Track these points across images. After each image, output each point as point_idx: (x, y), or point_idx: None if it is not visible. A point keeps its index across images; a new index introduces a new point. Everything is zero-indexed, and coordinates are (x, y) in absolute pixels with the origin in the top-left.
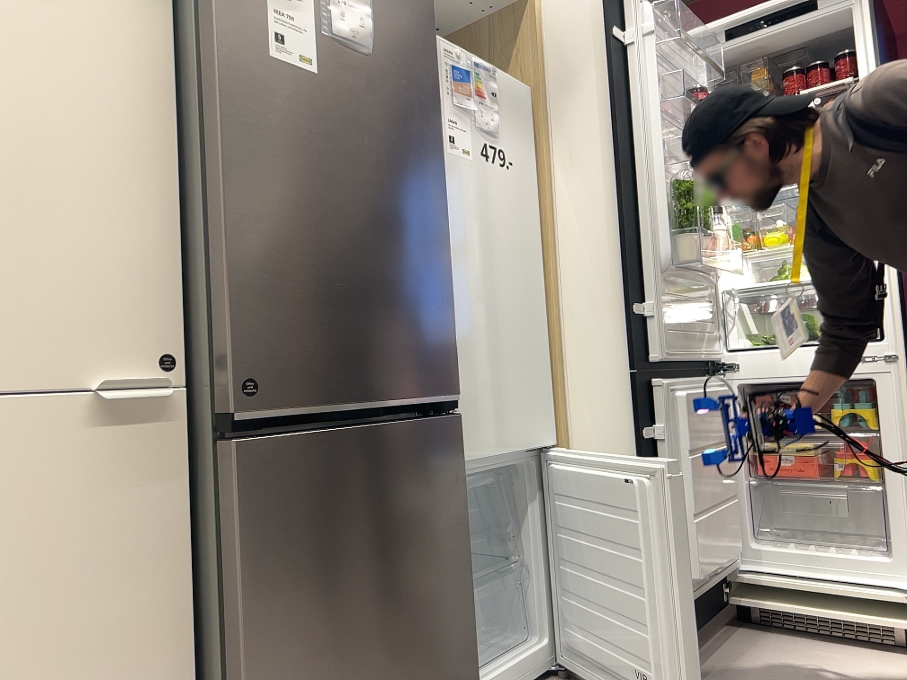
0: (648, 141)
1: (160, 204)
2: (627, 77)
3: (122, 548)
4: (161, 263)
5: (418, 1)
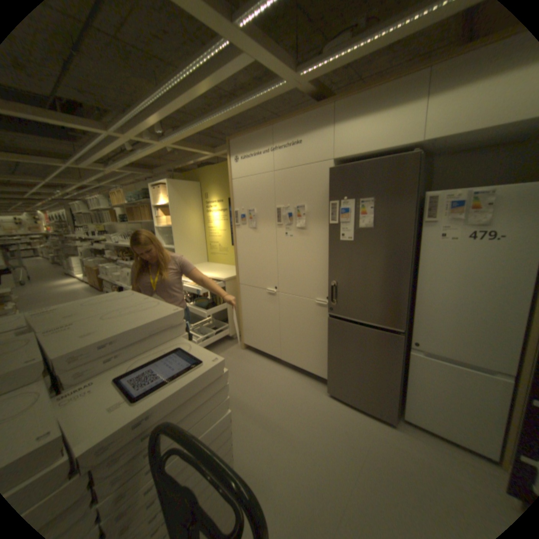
0: None
1: (328, 269)
2: None
3: (320, 325)
4: (328, 280)
5: (405, 198)
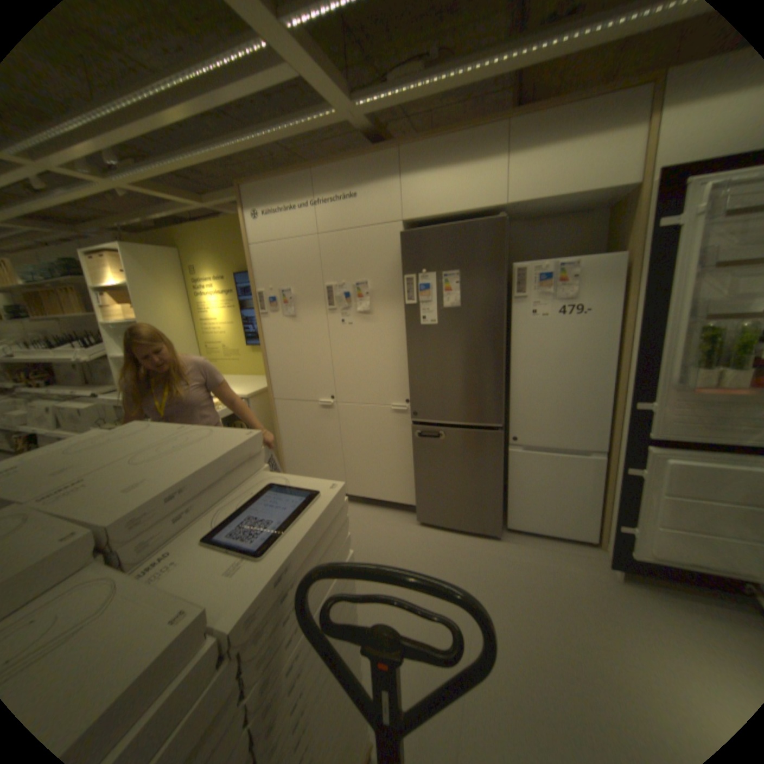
0: (679, 301)
1: (405, 364)
2: (674, 252)
3: (399, 437)
4: (406, 378)
5: (494, 270)
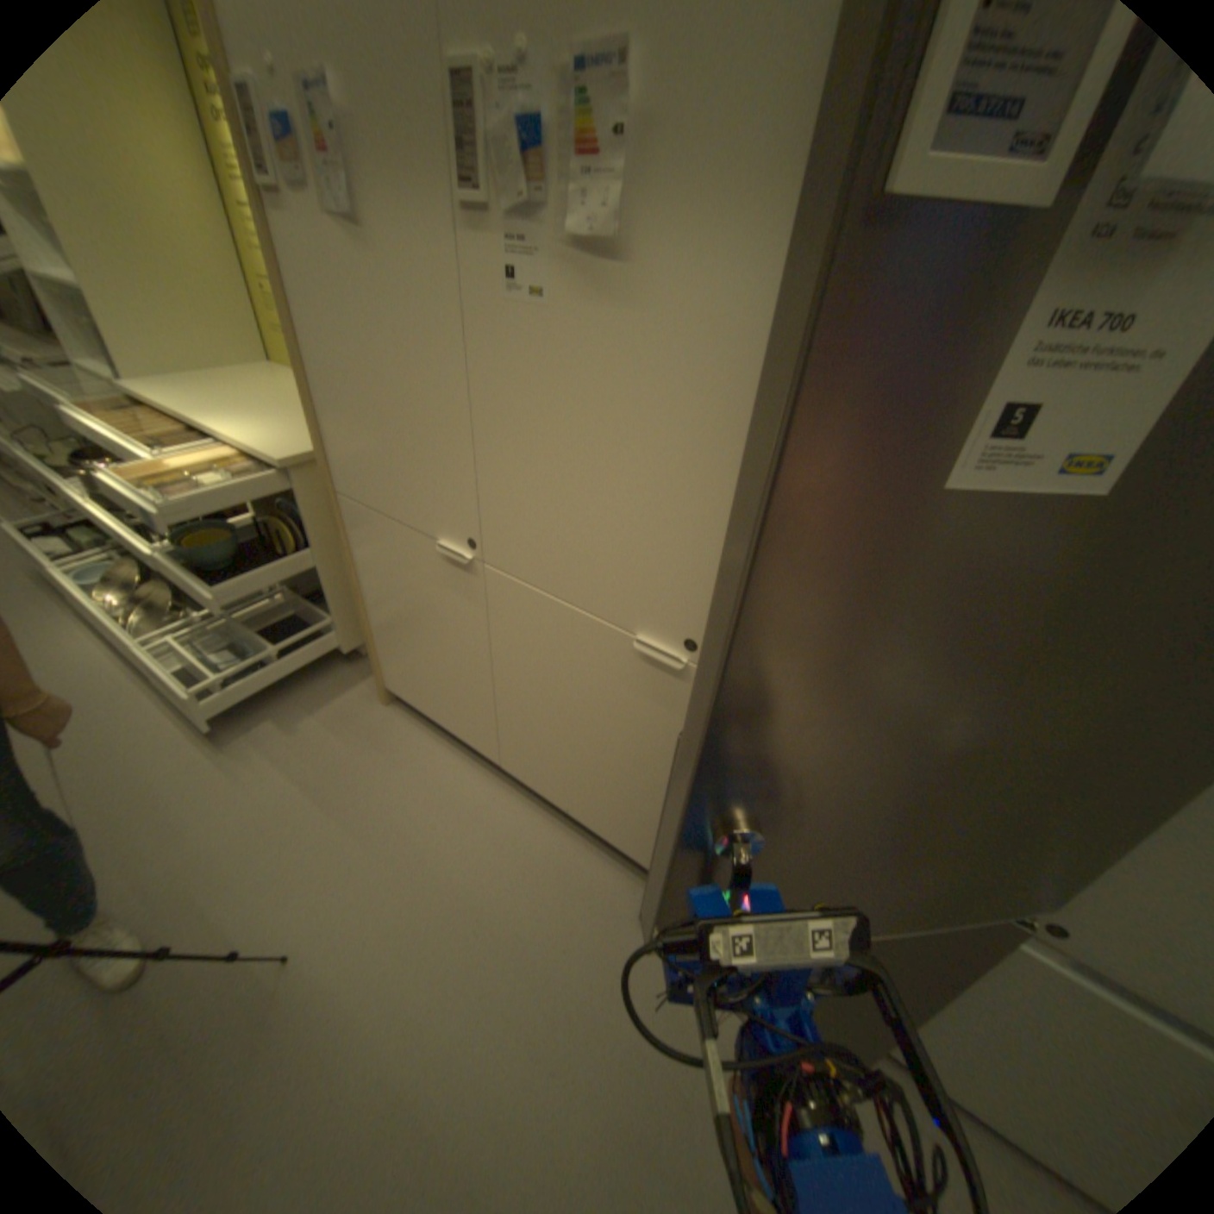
0: None
1: (717, 518)
2: None
3: (642, 722)
4: (706, 569)
5: None
